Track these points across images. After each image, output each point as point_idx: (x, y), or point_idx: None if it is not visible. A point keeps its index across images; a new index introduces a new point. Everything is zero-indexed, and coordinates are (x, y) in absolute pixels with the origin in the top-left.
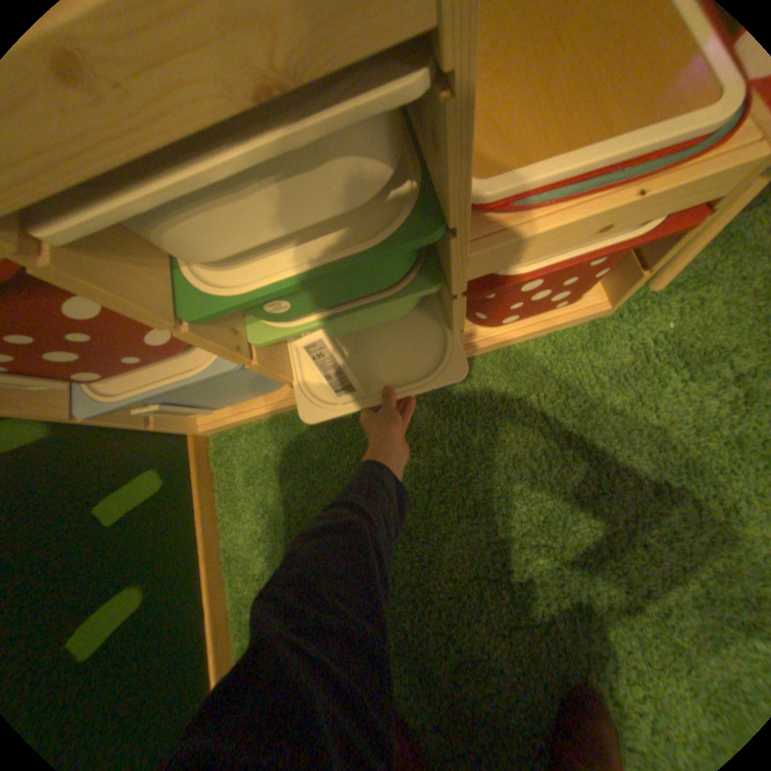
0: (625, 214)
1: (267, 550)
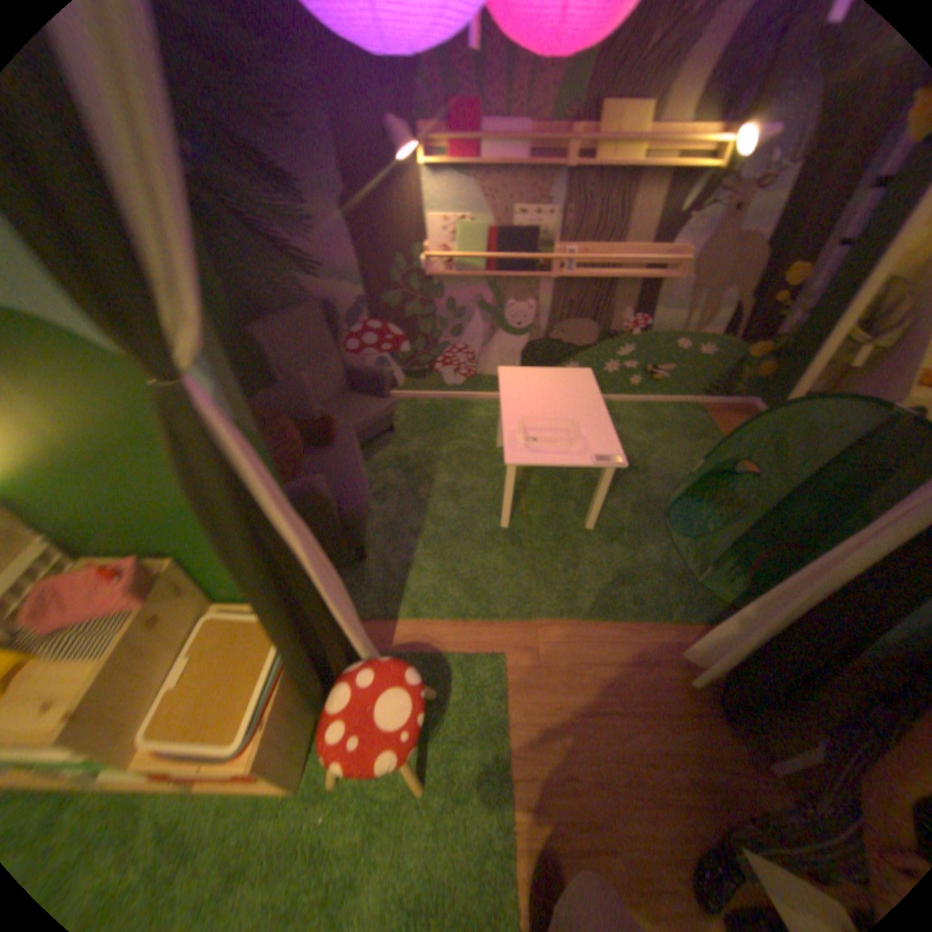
0: (204, 771)
1: None
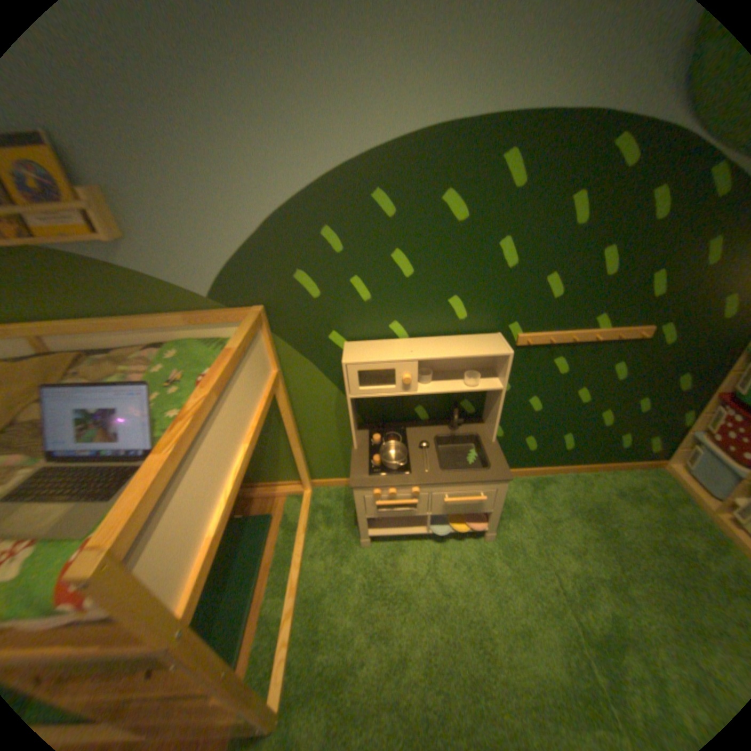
0: None
1: (627, 488)
